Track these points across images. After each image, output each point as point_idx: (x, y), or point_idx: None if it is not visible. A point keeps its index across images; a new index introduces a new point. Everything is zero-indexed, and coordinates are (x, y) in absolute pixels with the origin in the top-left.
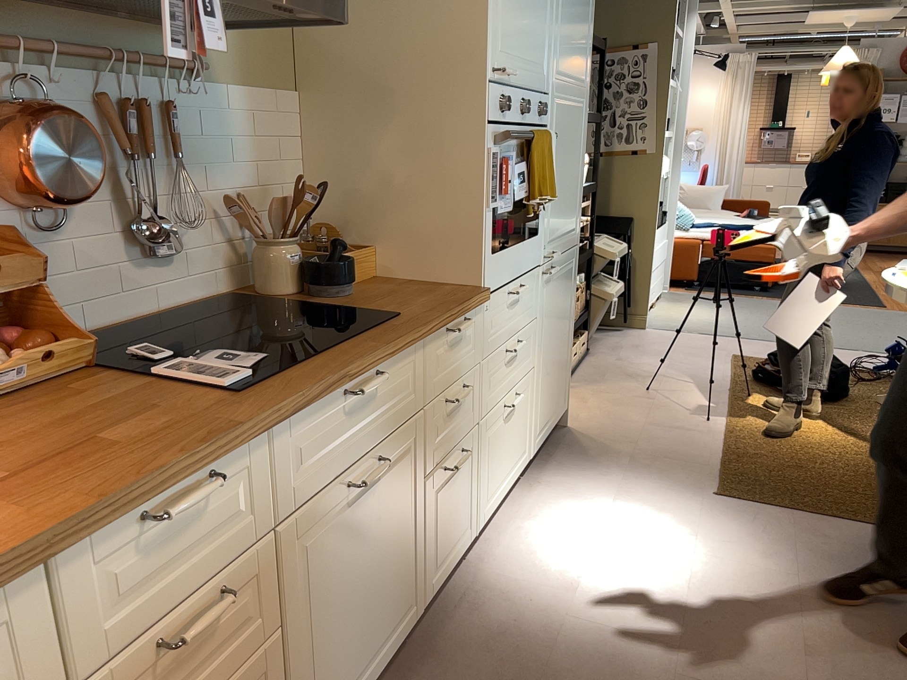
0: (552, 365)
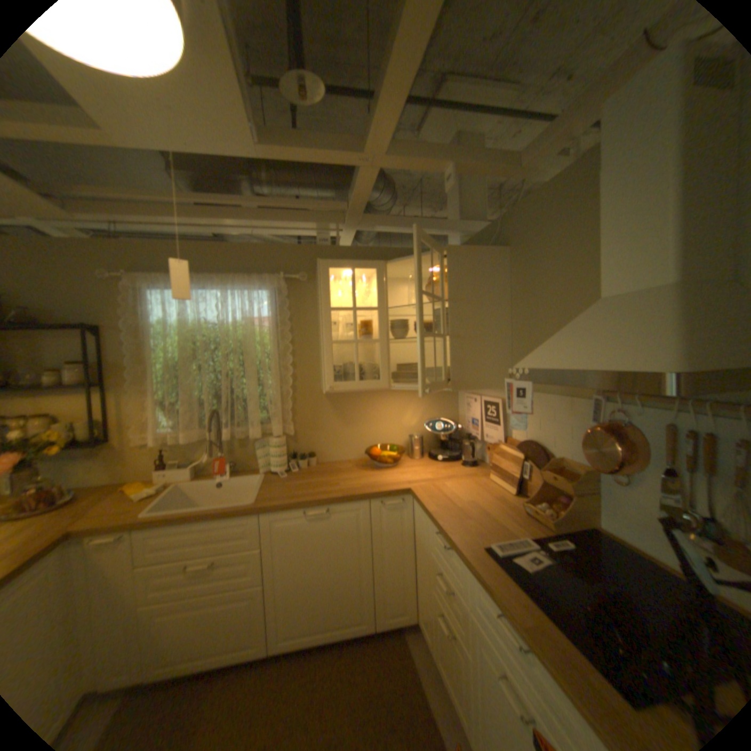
0: None
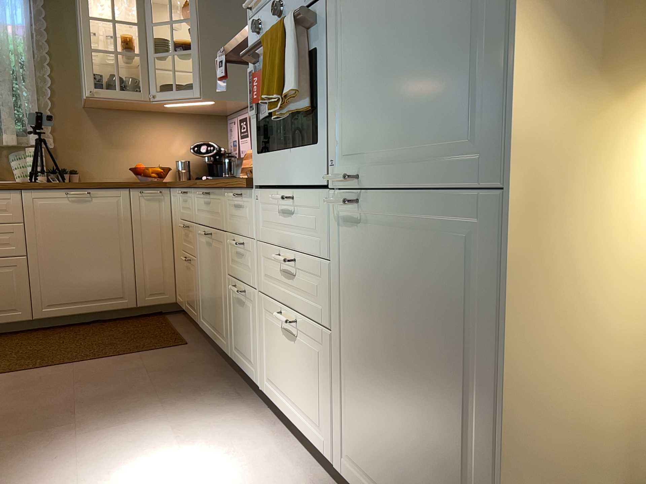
0: (387, 395)
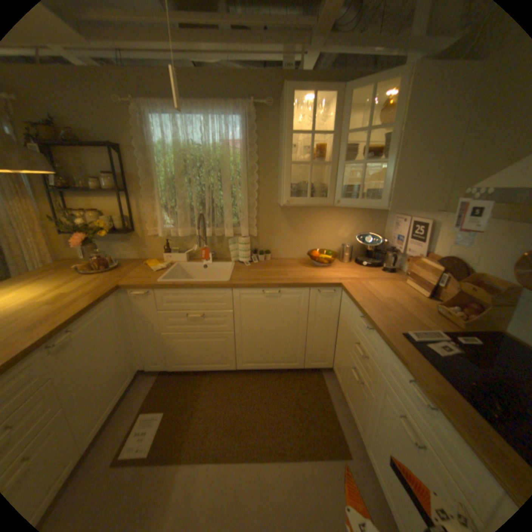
0: None
